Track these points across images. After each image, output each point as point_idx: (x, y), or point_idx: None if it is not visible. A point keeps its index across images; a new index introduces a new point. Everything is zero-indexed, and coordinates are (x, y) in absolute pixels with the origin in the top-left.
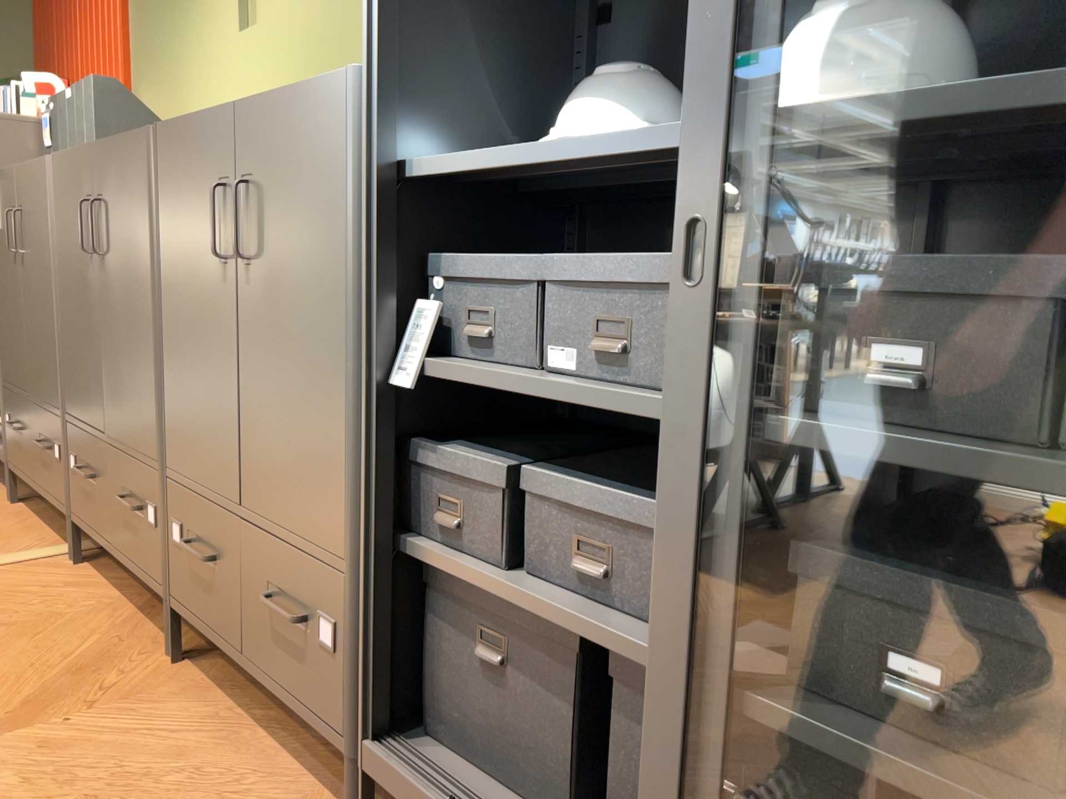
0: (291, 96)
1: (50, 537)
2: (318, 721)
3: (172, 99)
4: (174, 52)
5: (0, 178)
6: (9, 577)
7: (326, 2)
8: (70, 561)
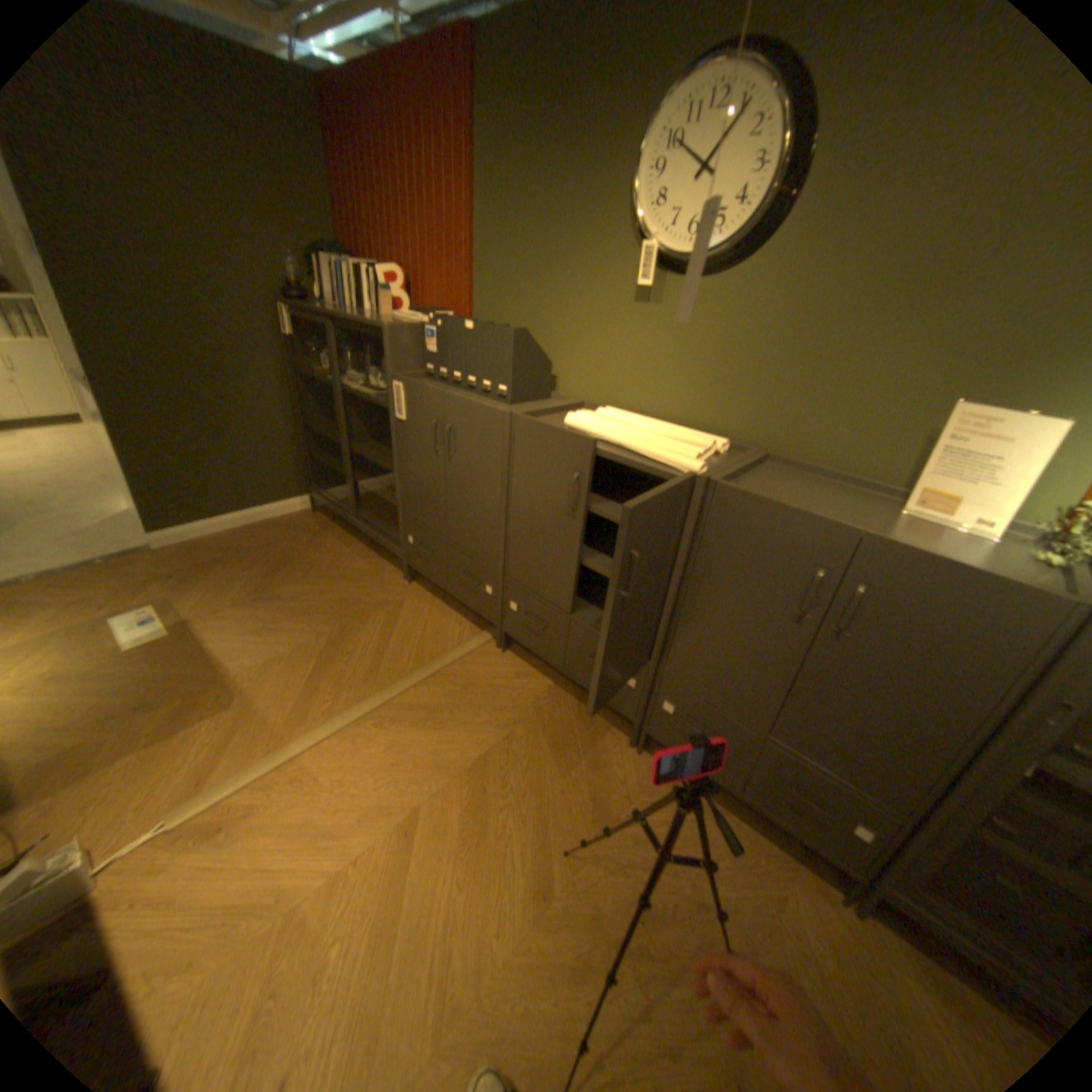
0: (970, 572)
1: (464, 621)
2: (833, 856)
3: (530, 319)
4: (537, 282)
5: (414, 387)
6: (477, 668)
7: (766, 323)
8: (500, 650)
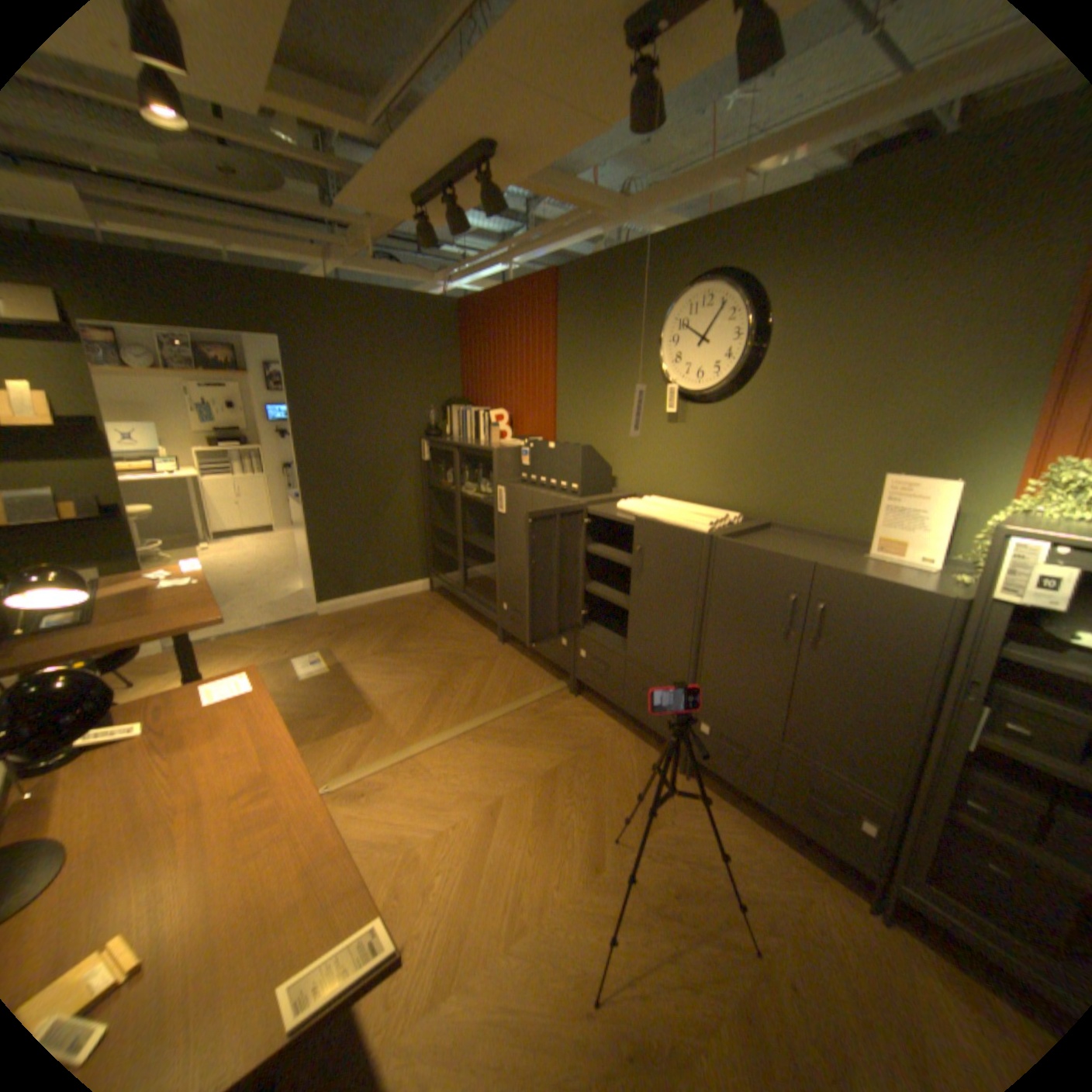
0: (886, 585)
1: (545, 673)
2: (852, 859)
3: (596, 439)
4: (600, 414)
5: (512, 489)
6: (553, 708)
7: (758, 431)
8: (573, 695)
